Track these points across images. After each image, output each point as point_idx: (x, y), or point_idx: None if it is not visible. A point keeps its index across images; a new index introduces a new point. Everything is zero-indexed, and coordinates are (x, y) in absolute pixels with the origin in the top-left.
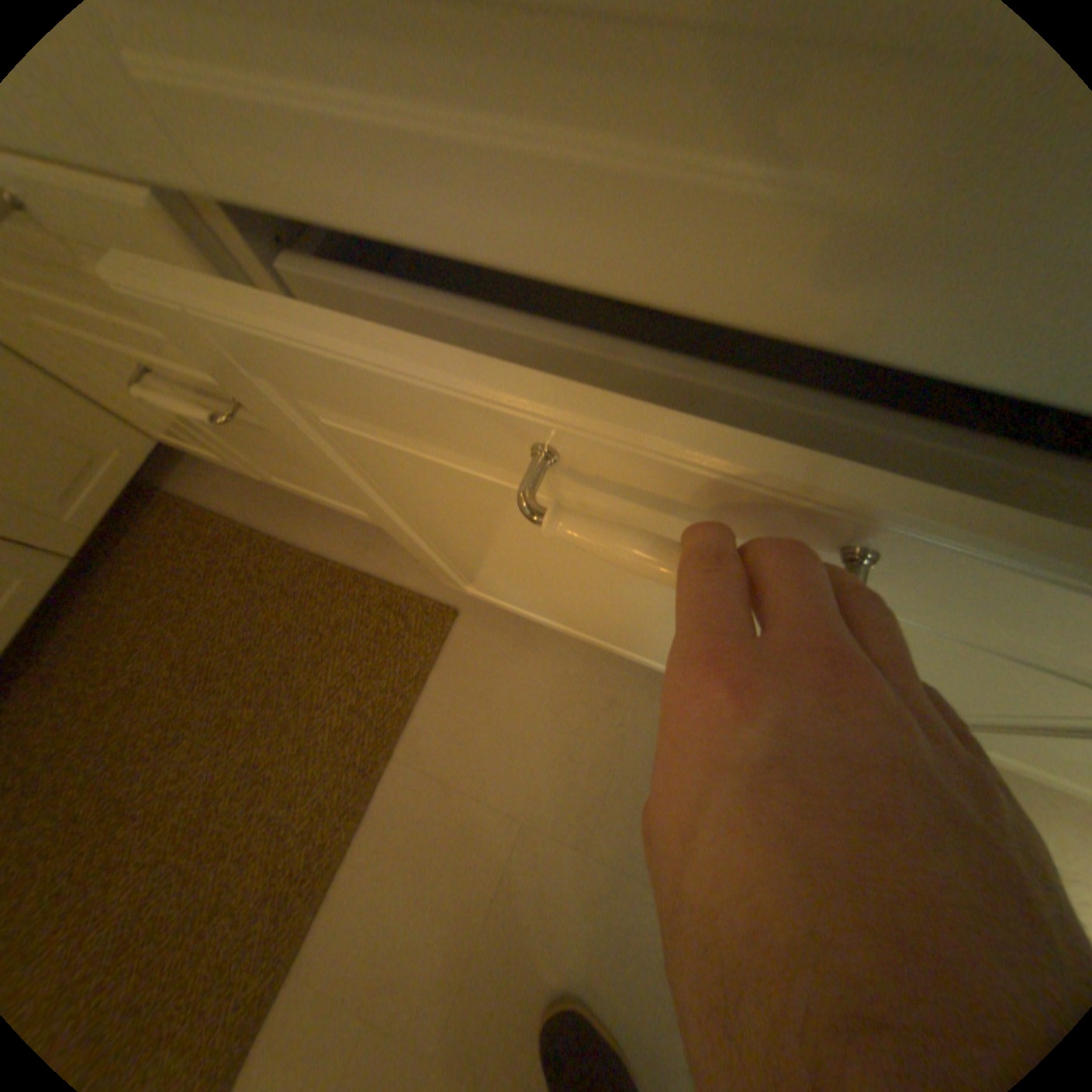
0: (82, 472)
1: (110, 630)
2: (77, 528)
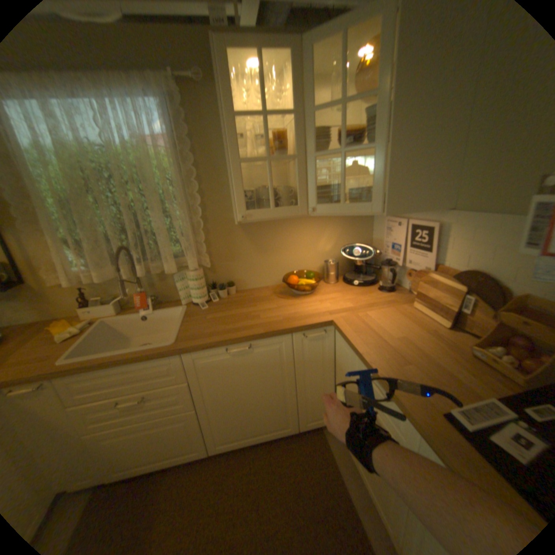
0: (319, 420)
1: (288, 455)
2: (306, 429)
